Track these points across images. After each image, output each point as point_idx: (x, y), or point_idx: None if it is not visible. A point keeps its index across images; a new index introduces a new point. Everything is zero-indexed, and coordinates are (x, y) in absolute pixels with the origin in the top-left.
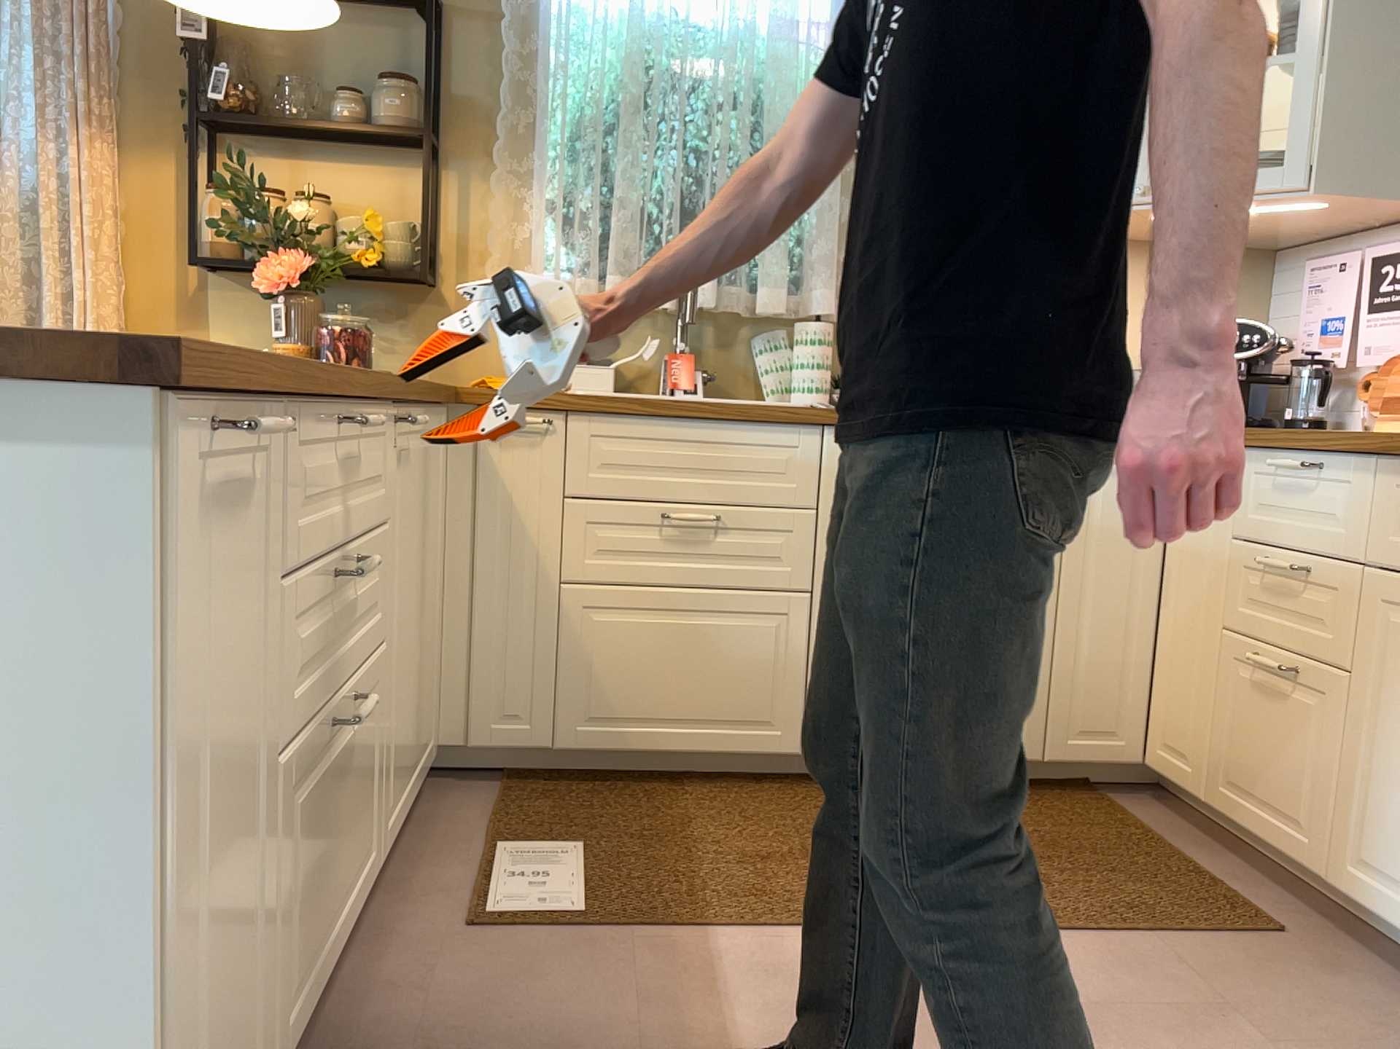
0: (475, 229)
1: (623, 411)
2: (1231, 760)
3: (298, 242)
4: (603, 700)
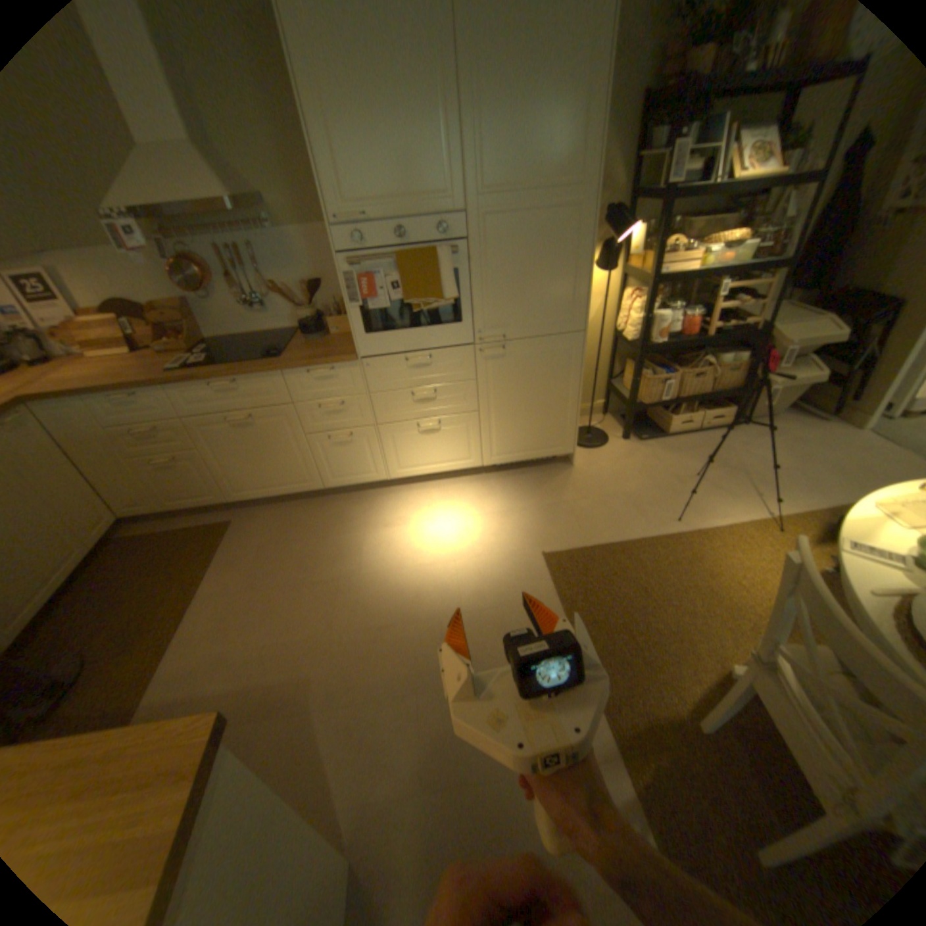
0: None
1: None
2: (161, 495)
3: None
4: None
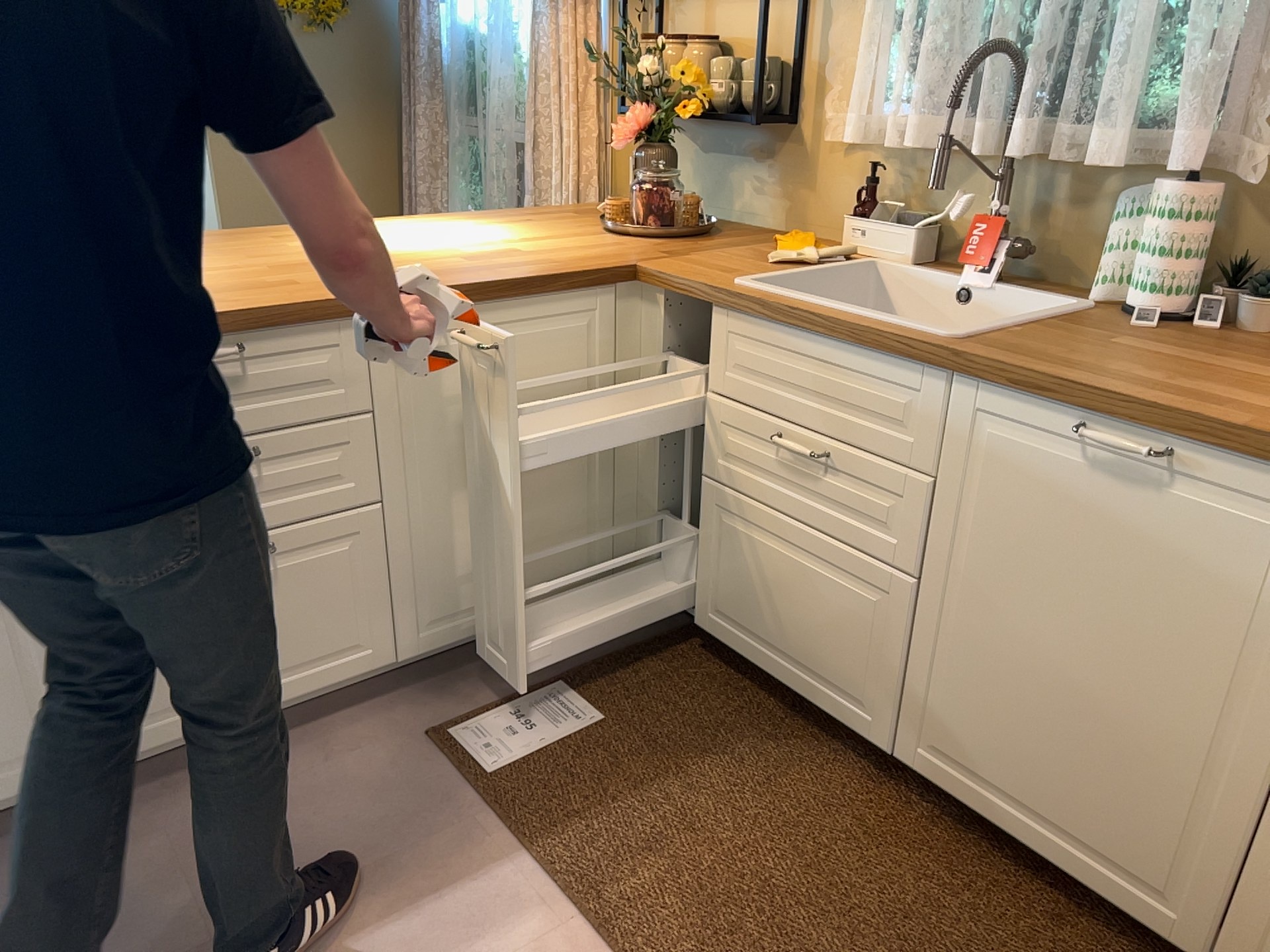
0: (829, 59)
1: (750, 311)
2: None
3: (642, 98)
4: (728, 597)
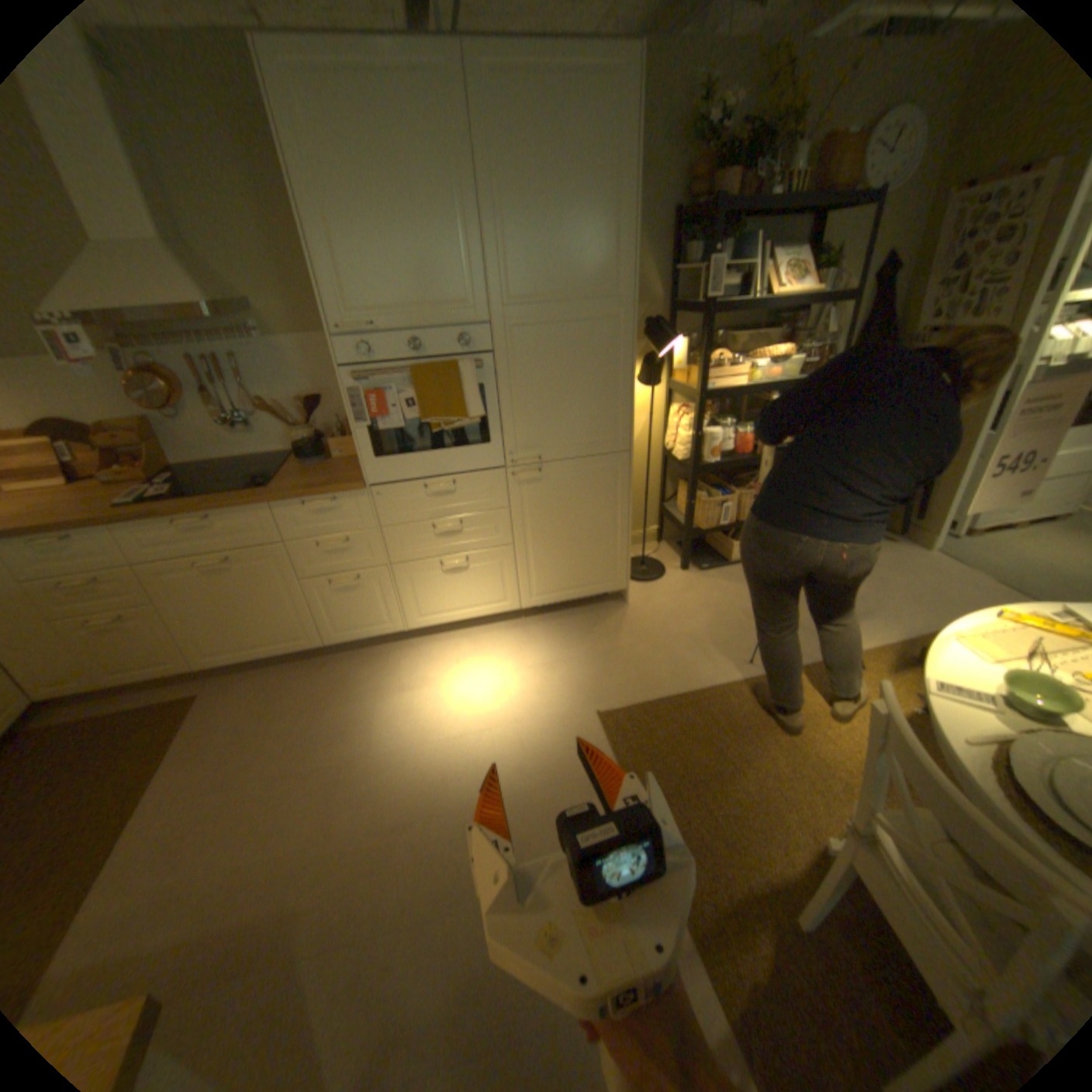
0: None
1: None
2: (100, 667)
3: None
4: None
